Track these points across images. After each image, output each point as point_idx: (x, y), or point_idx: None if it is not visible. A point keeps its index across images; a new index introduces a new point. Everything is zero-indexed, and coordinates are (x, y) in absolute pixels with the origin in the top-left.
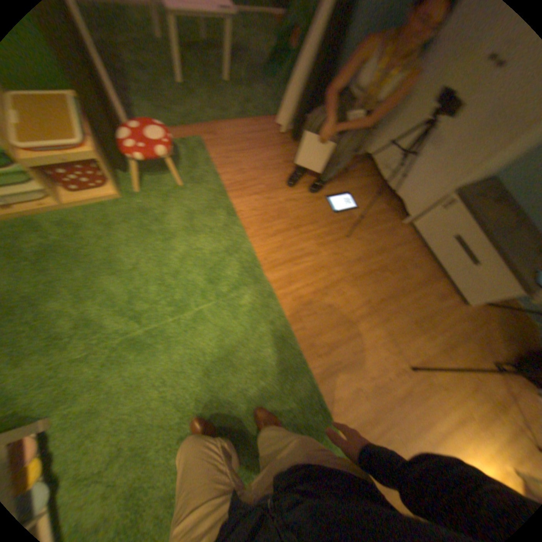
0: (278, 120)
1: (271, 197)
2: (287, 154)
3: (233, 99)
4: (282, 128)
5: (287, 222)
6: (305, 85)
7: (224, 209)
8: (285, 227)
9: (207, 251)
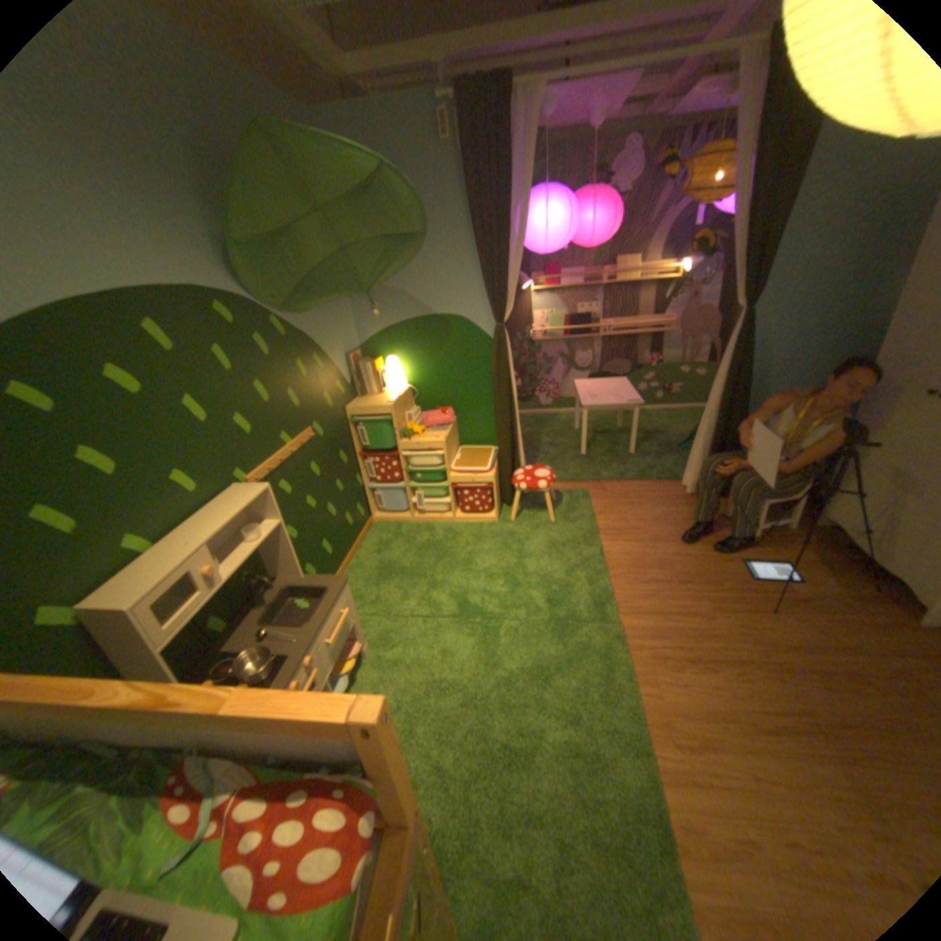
0: (683, 482)
1: (653, 547)
2: (689, 513)
3: (629, 463)
4: (686, 488)
5: (669, 575)
6: (709, 444)
7: (589, 547)
8: (664, 579)
9: (555, 577)
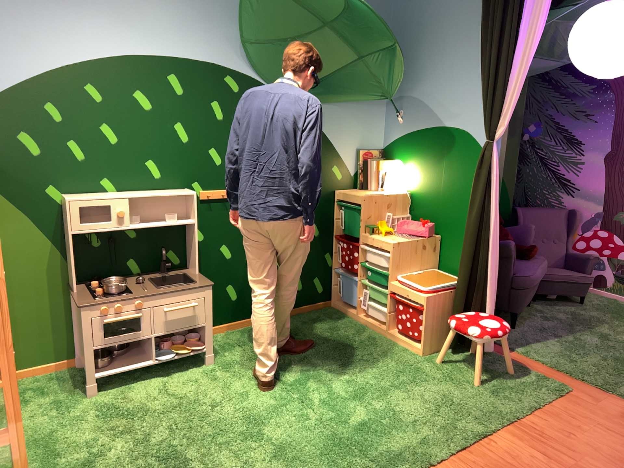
0: None
1: None
2: None
3: None
4: None
5: None
6: None
7: (479, 423)
8: None
9: (402, 418)
